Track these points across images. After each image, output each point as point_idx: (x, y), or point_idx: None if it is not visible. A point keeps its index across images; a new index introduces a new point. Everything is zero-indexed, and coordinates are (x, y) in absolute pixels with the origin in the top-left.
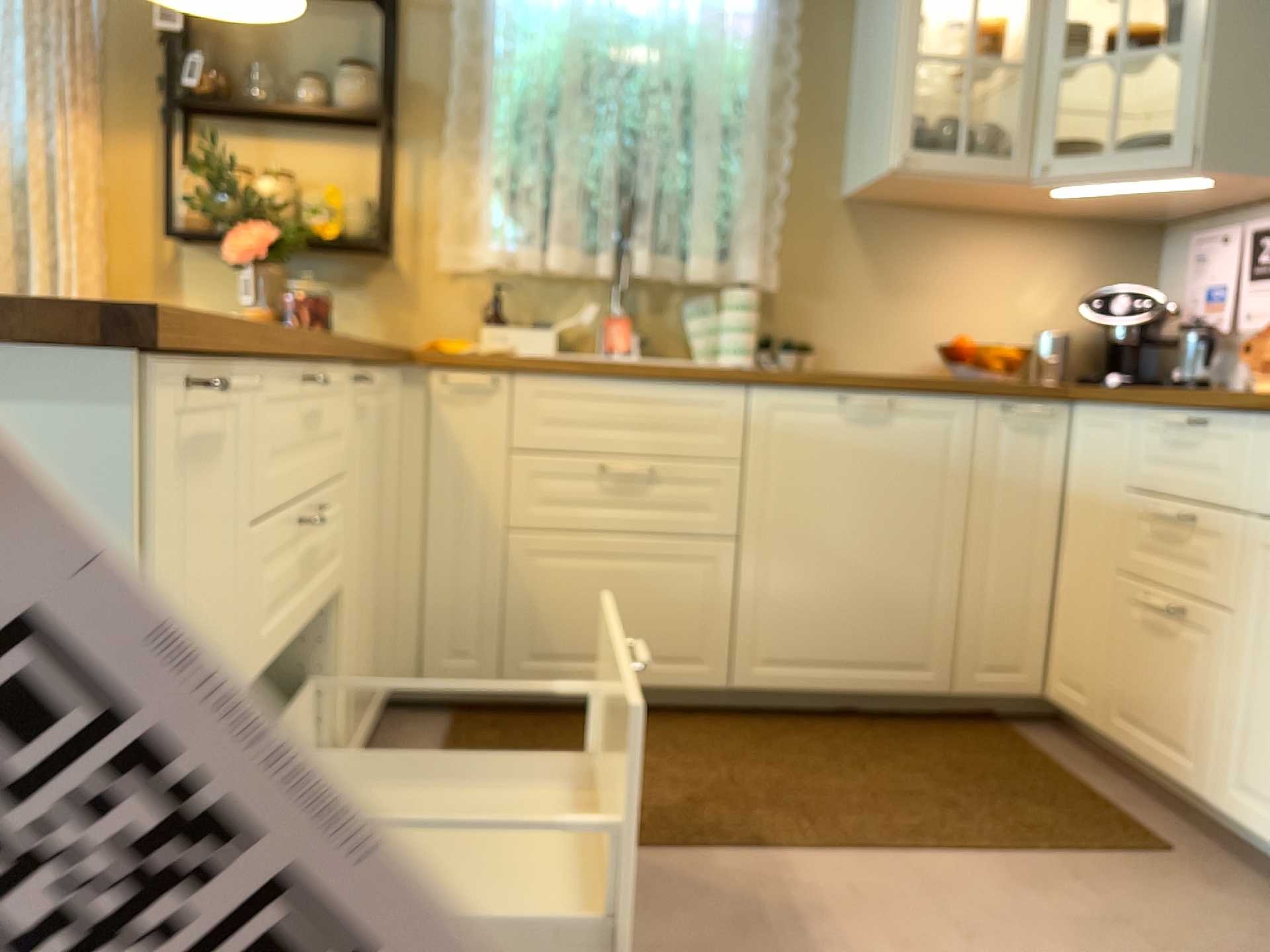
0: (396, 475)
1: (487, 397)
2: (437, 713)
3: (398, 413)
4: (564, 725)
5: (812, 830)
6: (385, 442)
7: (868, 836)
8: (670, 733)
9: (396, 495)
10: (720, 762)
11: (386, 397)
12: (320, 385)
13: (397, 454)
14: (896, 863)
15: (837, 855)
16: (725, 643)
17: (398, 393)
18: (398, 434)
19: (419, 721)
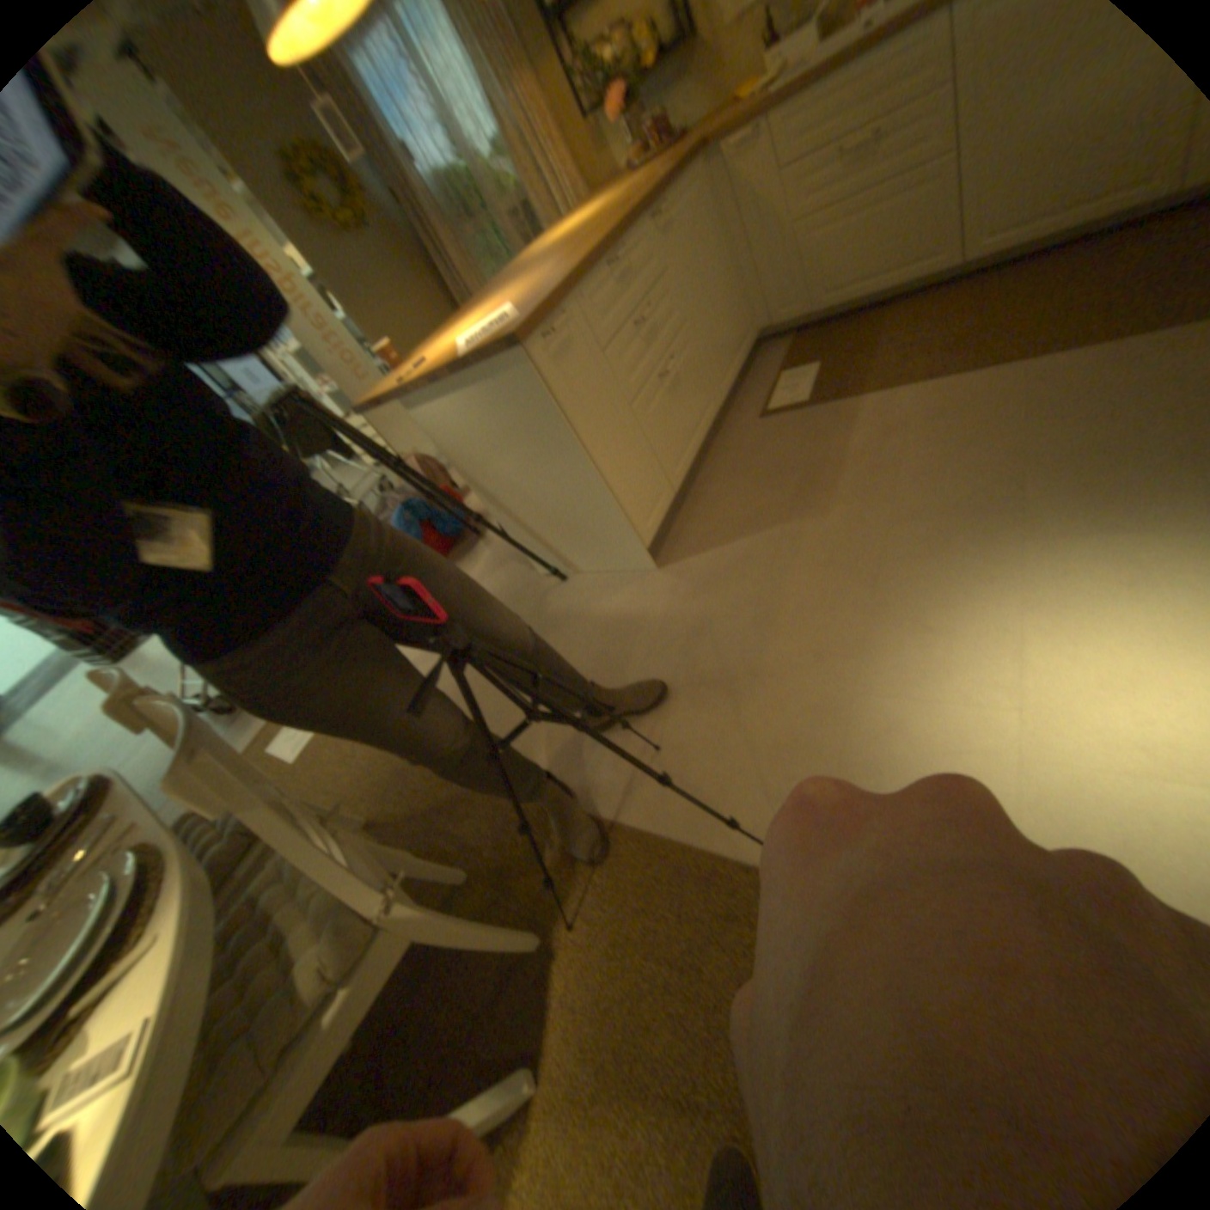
0: (723, 215)
1: (757, 136)
2: (788, 334)
3: (711, 177)
4: (854, 319)
5: (977, 352)
6: (701, 210)
7: (1016, 347)
8: (920, 304)
9: (727, 227)
10: (942, 318)
11: (692, 183)
12: (619, 251)
13: (719, 203)
14: (1025, 362)
15: (984, 366)
16: (956, 229)
17: (707, 164)
18: (715, 190)
19: (778, 342)
